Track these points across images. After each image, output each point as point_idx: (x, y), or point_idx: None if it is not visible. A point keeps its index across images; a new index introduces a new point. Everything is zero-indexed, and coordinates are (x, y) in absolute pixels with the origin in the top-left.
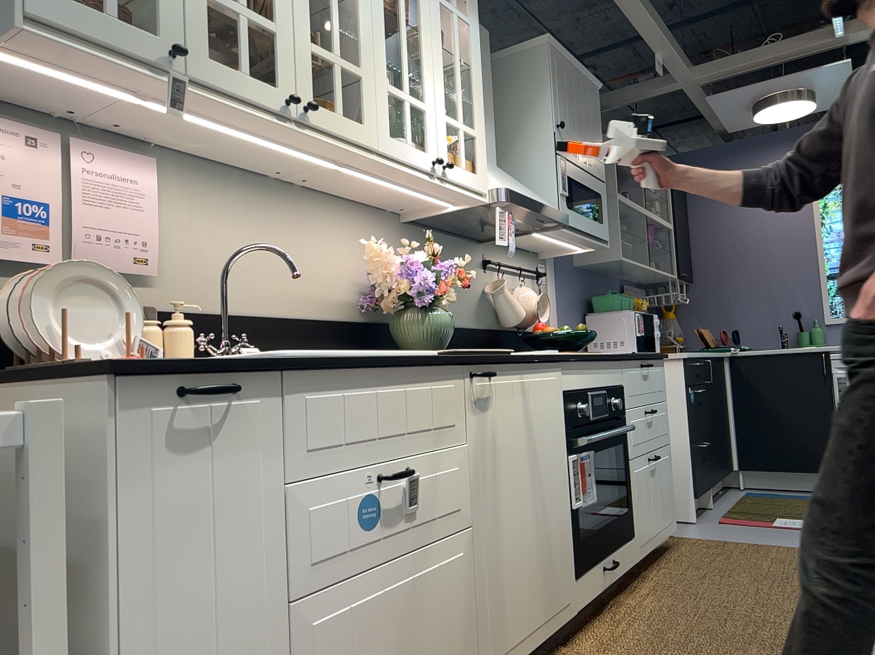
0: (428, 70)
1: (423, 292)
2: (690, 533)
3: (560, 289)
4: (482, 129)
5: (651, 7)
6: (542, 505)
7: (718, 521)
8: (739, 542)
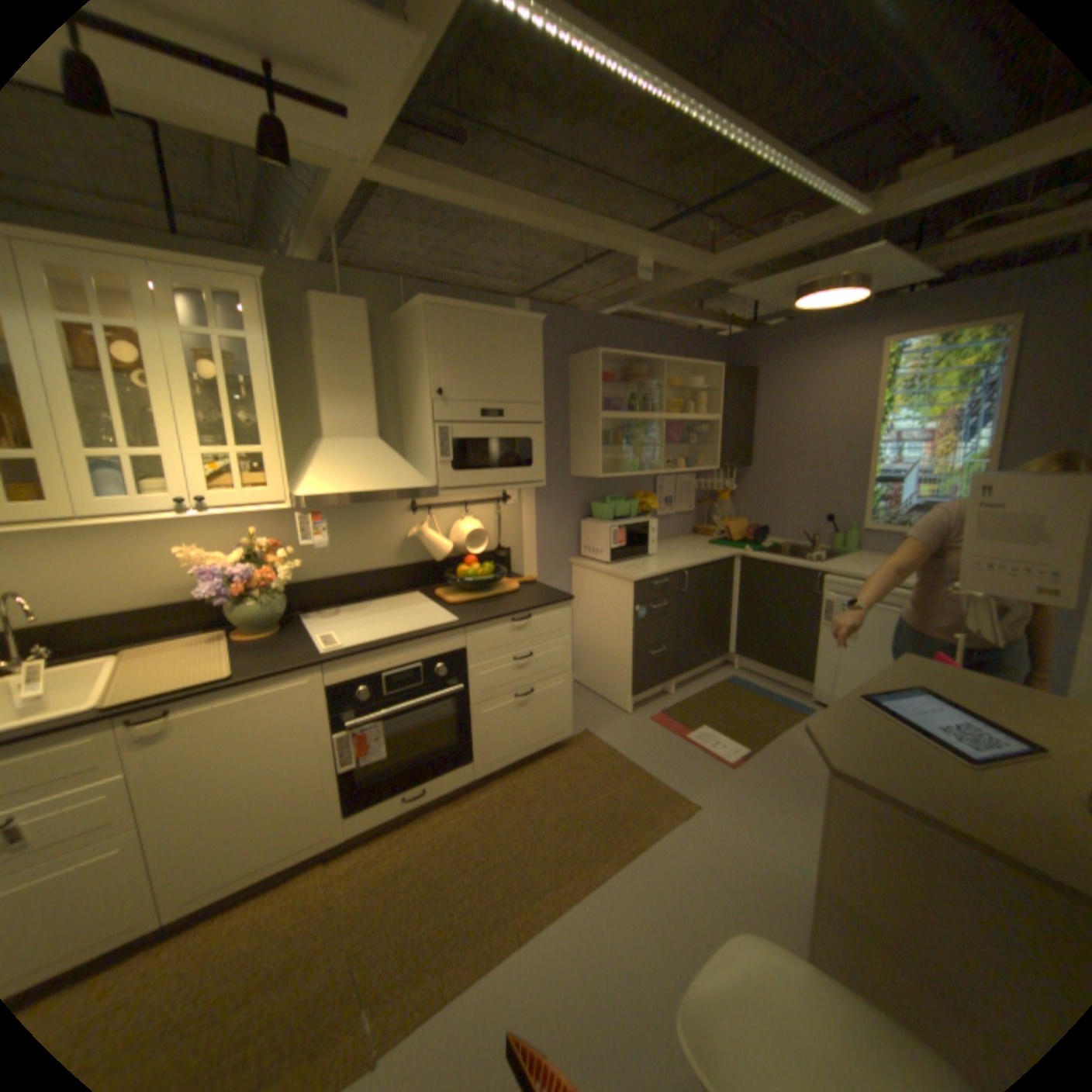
0: (162, 413)
1: (220, 595)
2: (607, 730)
3: (540, 504)
4: (273, 442)
5: (593, 216)
6: (274, 784)
7: (649, 719)
8: (623, 757)
